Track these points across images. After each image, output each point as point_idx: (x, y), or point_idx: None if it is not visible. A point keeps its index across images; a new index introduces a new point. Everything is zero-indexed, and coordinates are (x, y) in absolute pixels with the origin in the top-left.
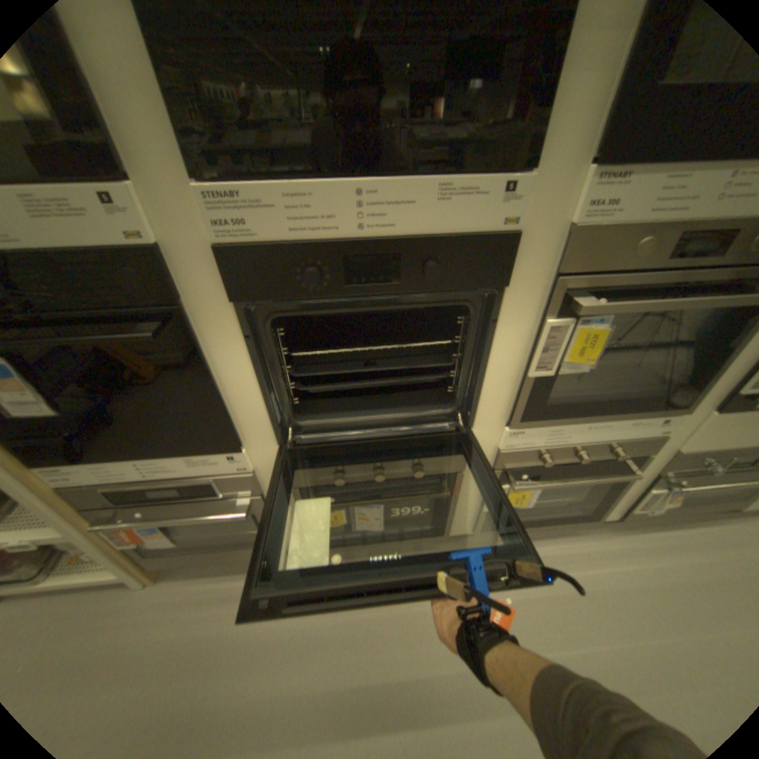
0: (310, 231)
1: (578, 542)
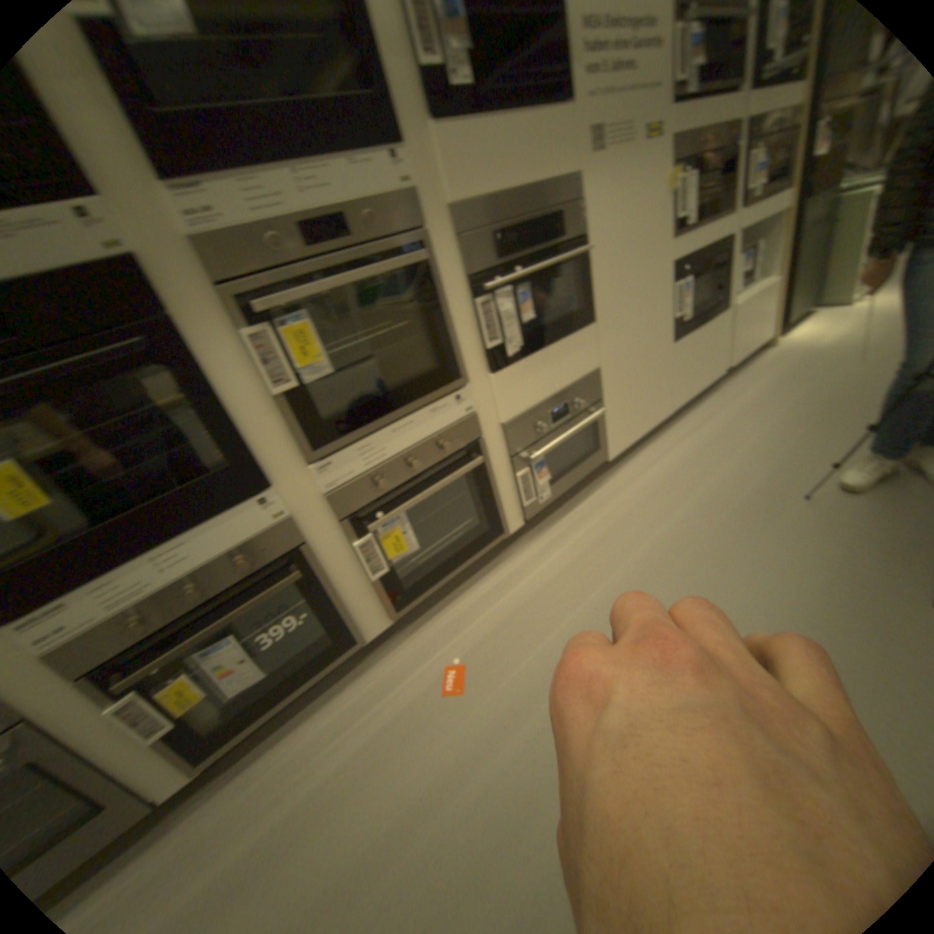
0: None
1: (507, 564)
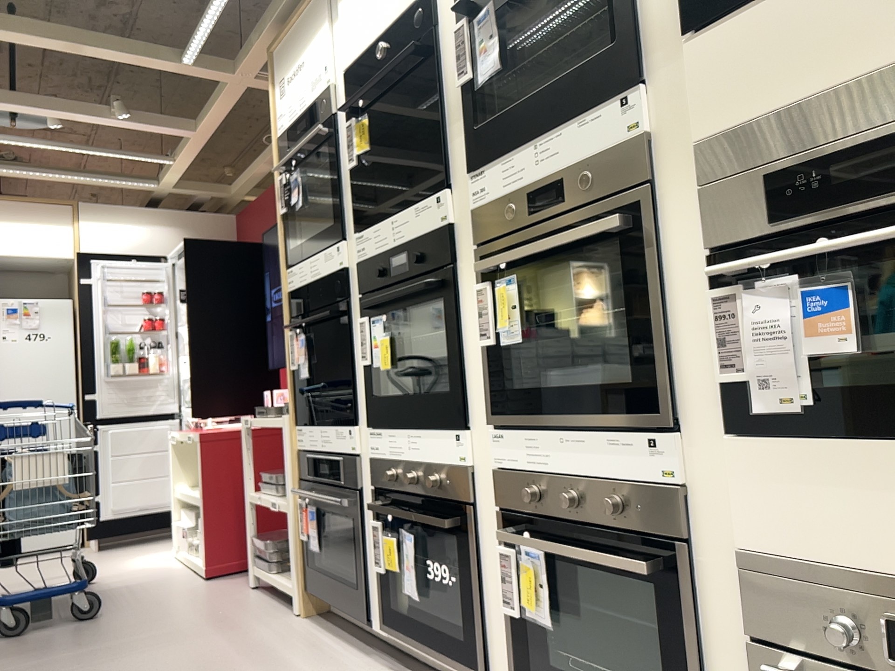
0: (379, 247)
1: None
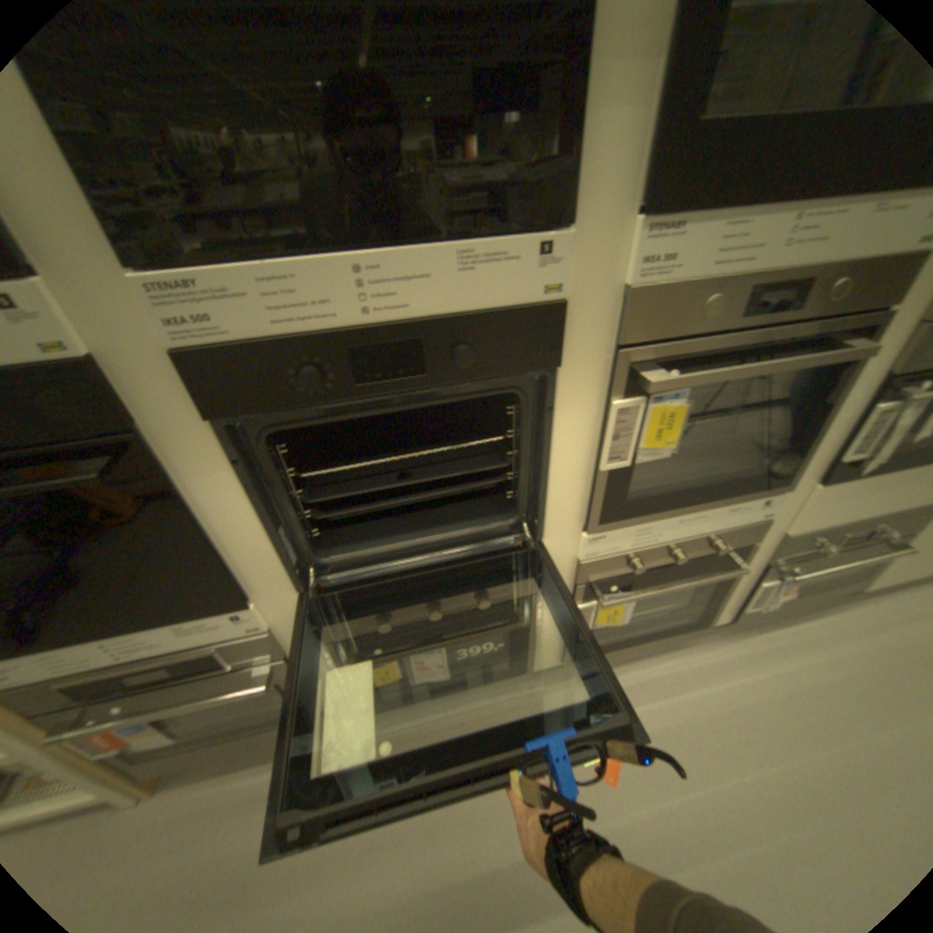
0: (300, 321)
1: (687, 656)
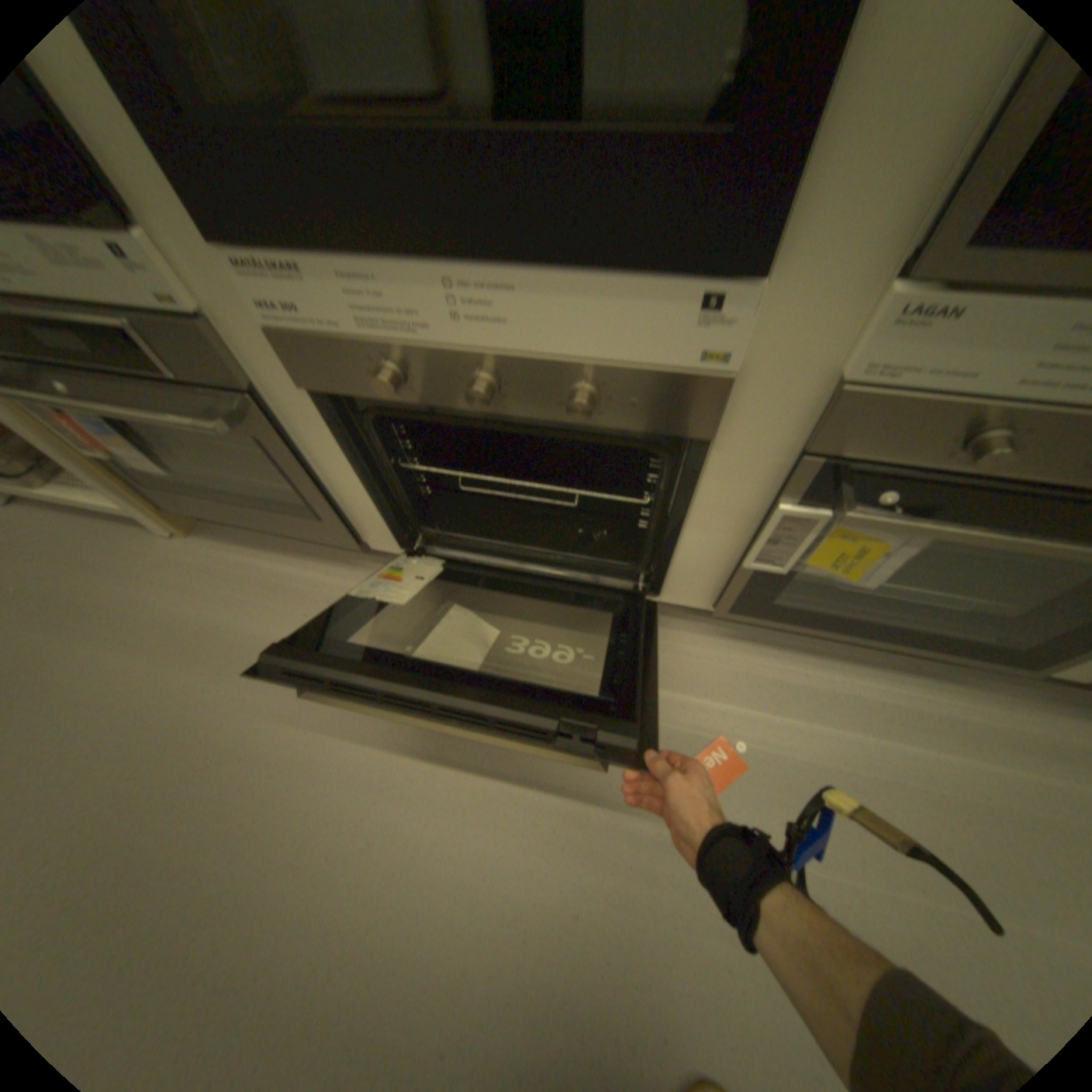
0: None
1: (954, 693)
